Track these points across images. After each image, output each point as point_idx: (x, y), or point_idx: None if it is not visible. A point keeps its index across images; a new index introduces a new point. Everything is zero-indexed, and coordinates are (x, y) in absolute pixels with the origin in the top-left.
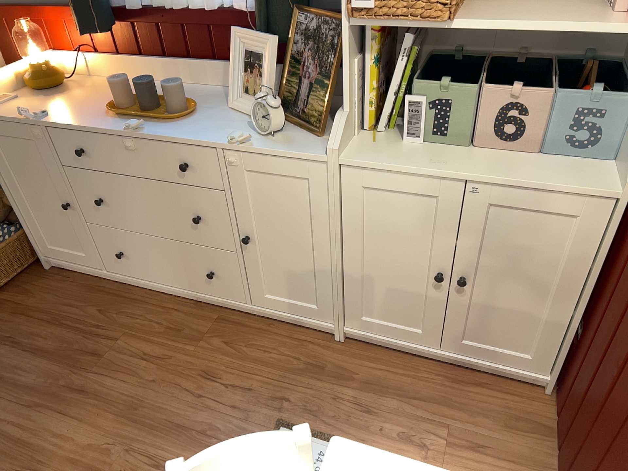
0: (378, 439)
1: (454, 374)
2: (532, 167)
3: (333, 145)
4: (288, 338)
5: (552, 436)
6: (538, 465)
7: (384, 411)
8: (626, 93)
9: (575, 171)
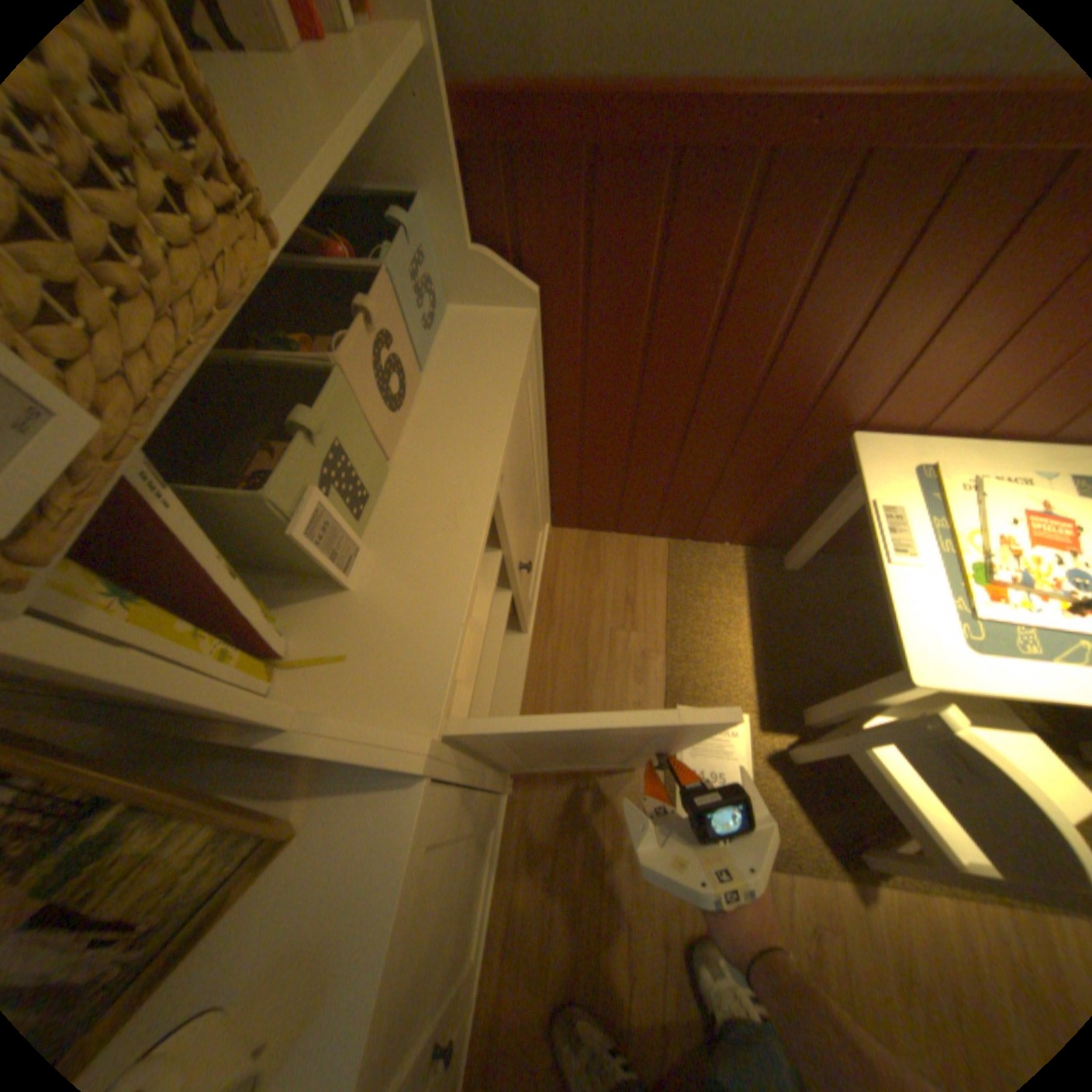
0: (654, 706)
1: (544, 621)
2: (462, 382)
3: (407, 757)
4: (519, 887)
5: (602, 533)
6: (635, 548)
7: (615, 702)
8: (394, 193)
9: (473, 338)
